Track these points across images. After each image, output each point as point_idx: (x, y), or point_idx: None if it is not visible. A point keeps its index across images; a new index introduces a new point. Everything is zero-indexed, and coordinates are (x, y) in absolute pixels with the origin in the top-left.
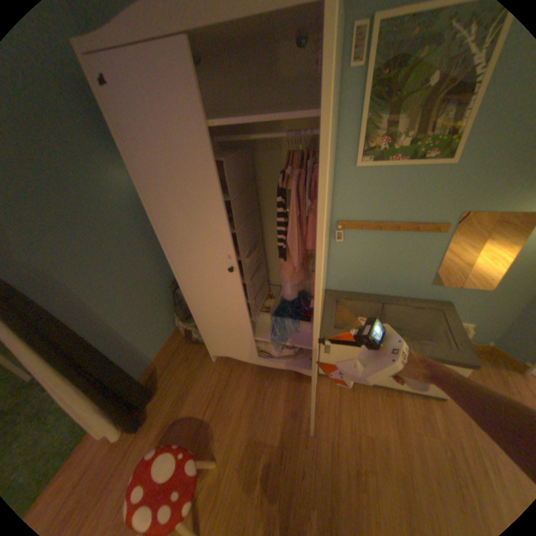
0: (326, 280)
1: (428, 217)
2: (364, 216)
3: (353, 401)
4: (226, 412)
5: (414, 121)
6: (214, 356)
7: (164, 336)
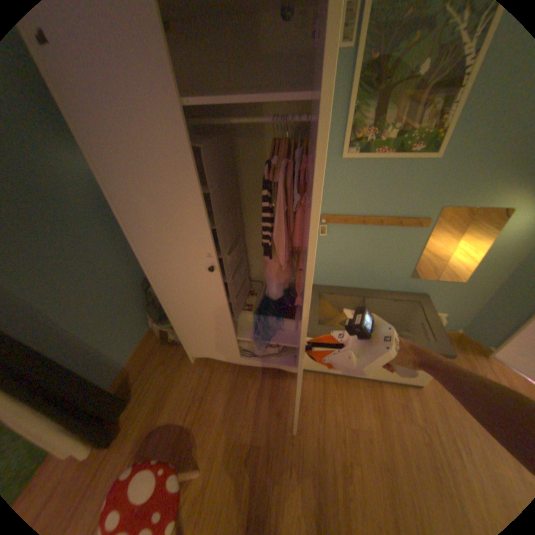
0: None
1: (410, 212)
2: (348, 210)
3: (336, 394)
4: (208, 416)
5: (402, 112)
6: (192, 357)
7: (137, 338)
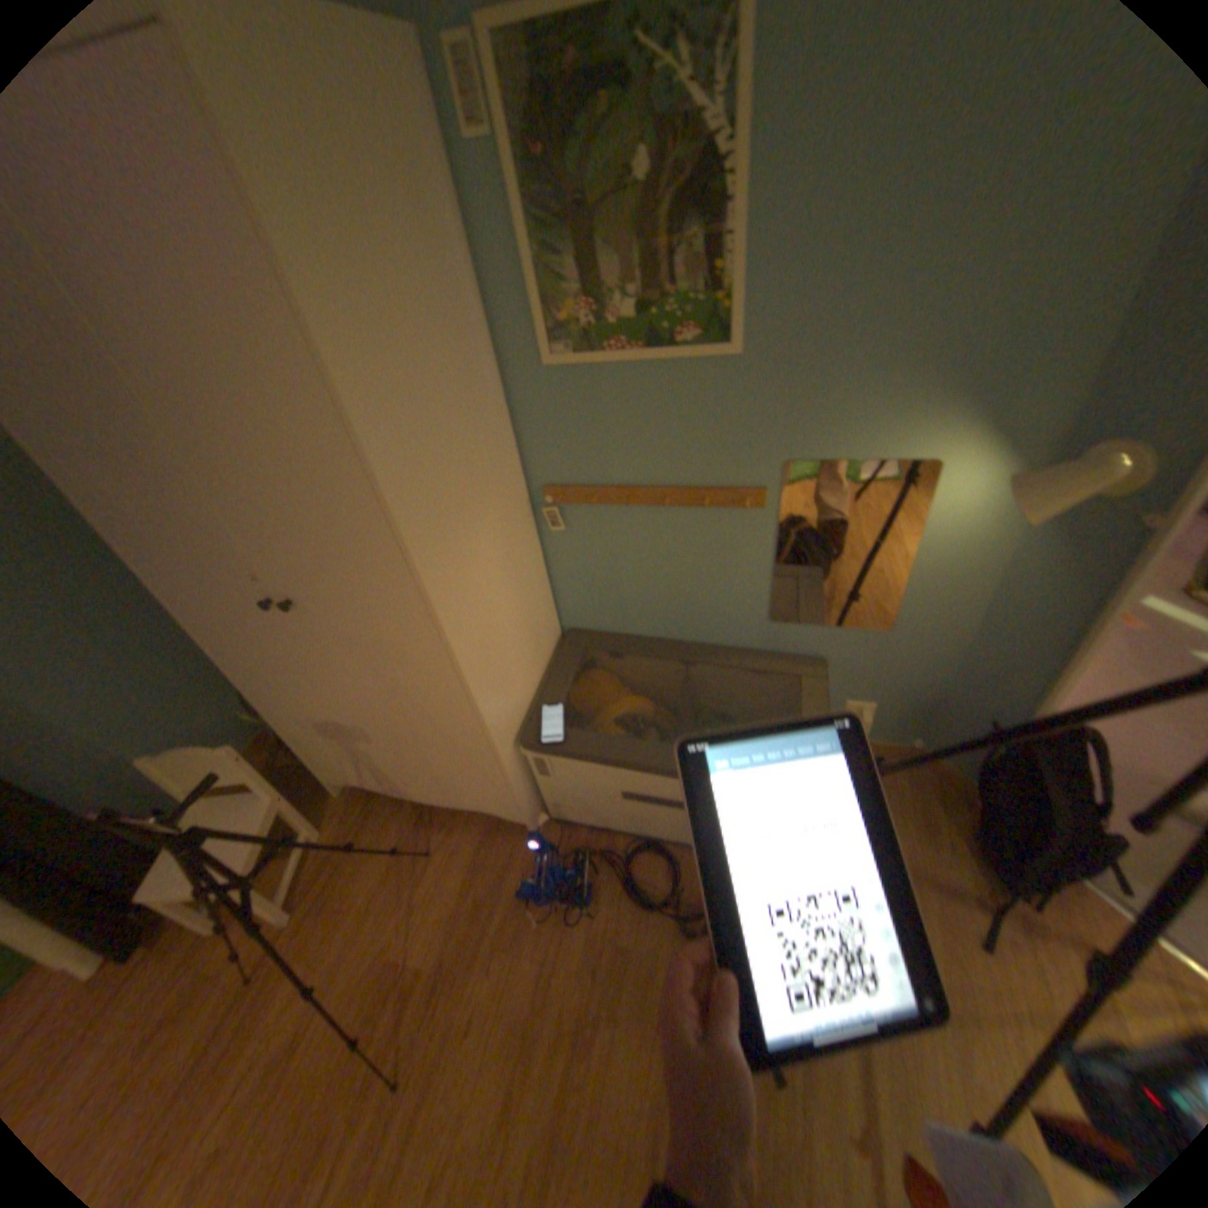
0: (550, 618)
1: (719, 477)
2: (592, 476)
3: (604, 875)
4: (338, 904)
5: (628, 266)
6: (333, 786)
7: (235, 744)
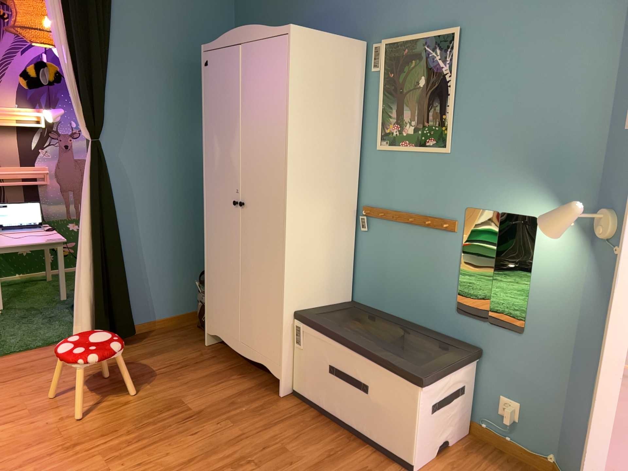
0: (346, 279)
1: (437, 211)
2: (385, 203)
3: (302, 423)
4: (177, 375)
5: (413, 114)
6: (207, 337)
7: (181, 306)
